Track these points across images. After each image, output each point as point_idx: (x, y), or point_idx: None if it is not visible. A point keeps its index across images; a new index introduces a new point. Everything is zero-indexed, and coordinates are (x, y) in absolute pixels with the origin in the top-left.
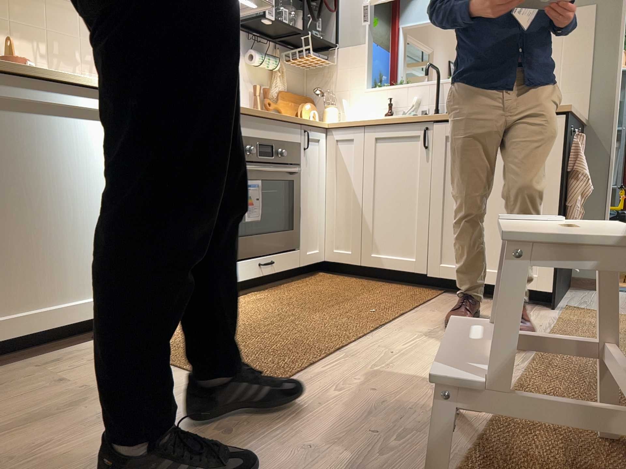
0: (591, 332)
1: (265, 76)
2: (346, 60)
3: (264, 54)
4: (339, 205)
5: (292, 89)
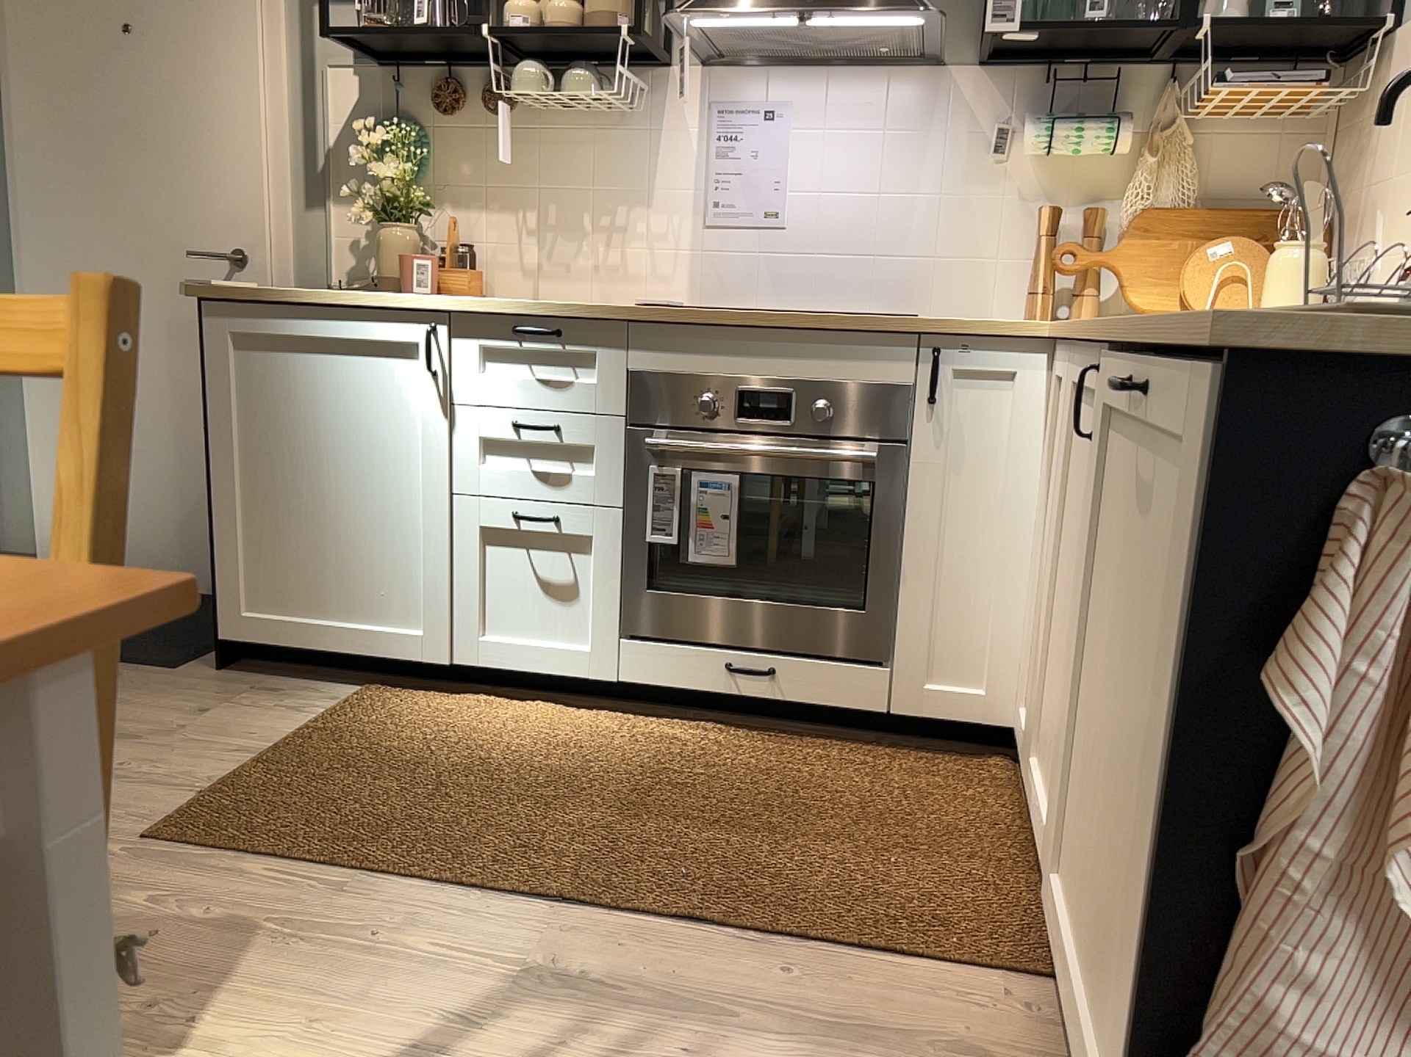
0: None
1: (1113, 171)
2: (1404, 69)
3: (1059, 120)
4: (1044, 580)
5: (1244, 195)
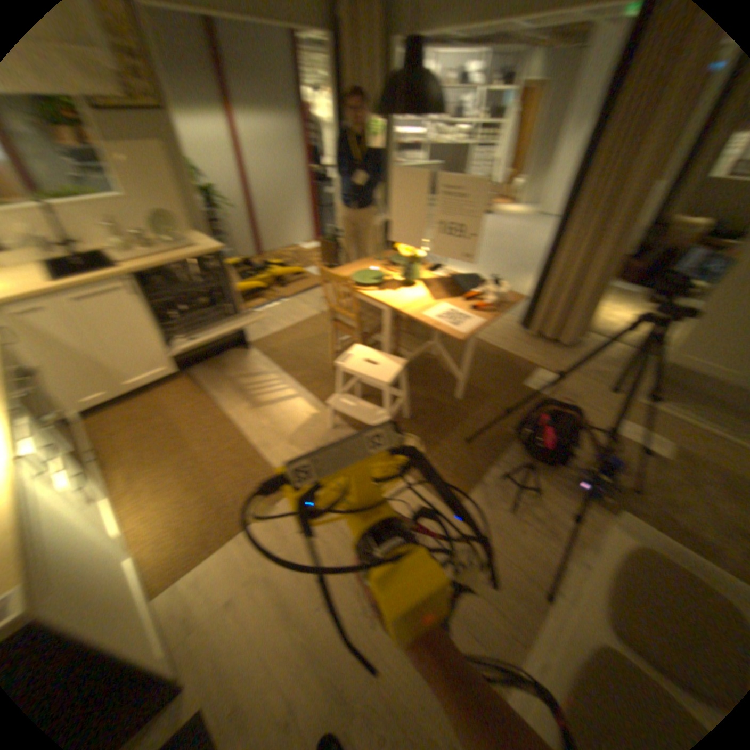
0: (281, 354)
1: None
2: None
3: None
4: (54, 367)
5: None
